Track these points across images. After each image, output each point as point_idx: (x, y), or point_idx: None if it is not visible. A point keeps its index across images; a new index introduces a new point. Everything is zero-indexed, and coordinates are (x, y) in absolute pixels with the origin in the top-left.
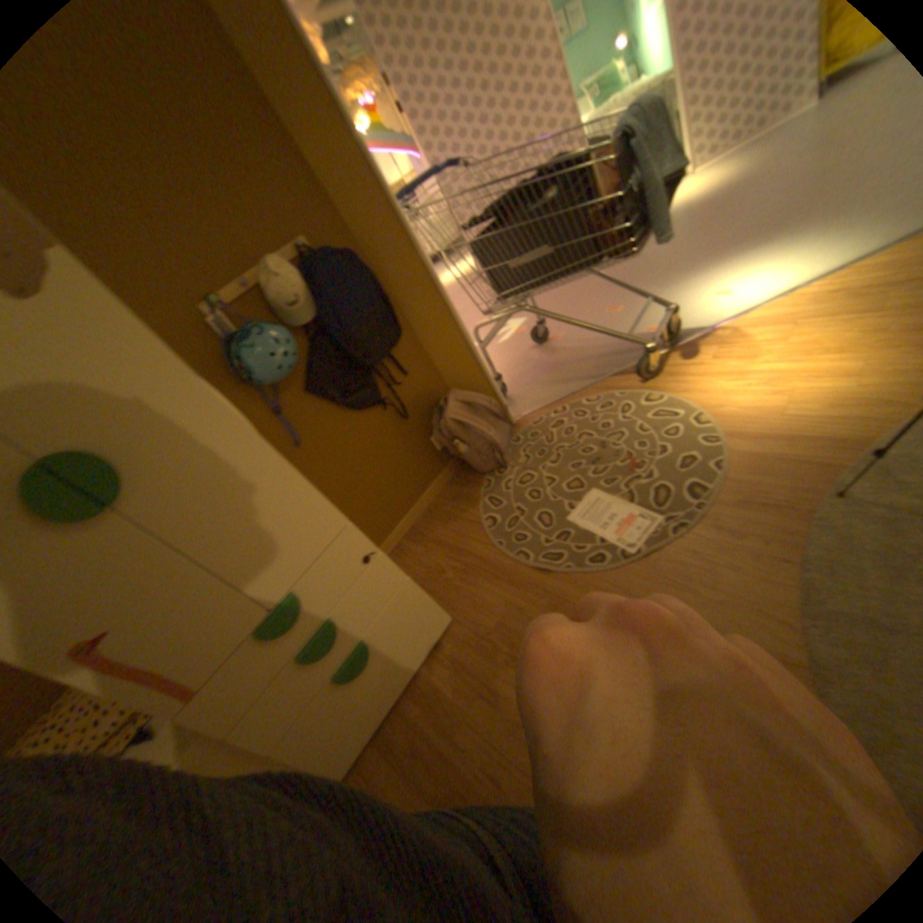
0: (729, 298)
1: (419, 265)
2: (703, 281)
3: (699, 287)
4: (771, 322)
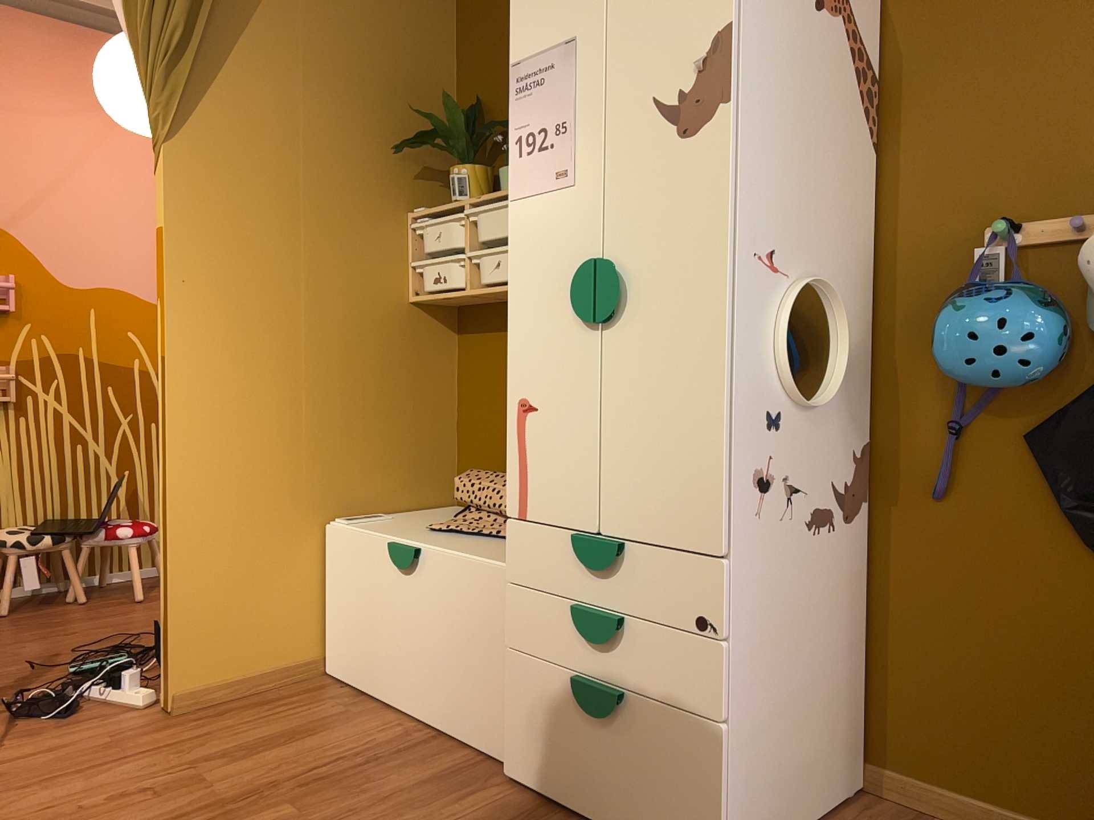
0: None
1: None
2: None
3: None
4: None
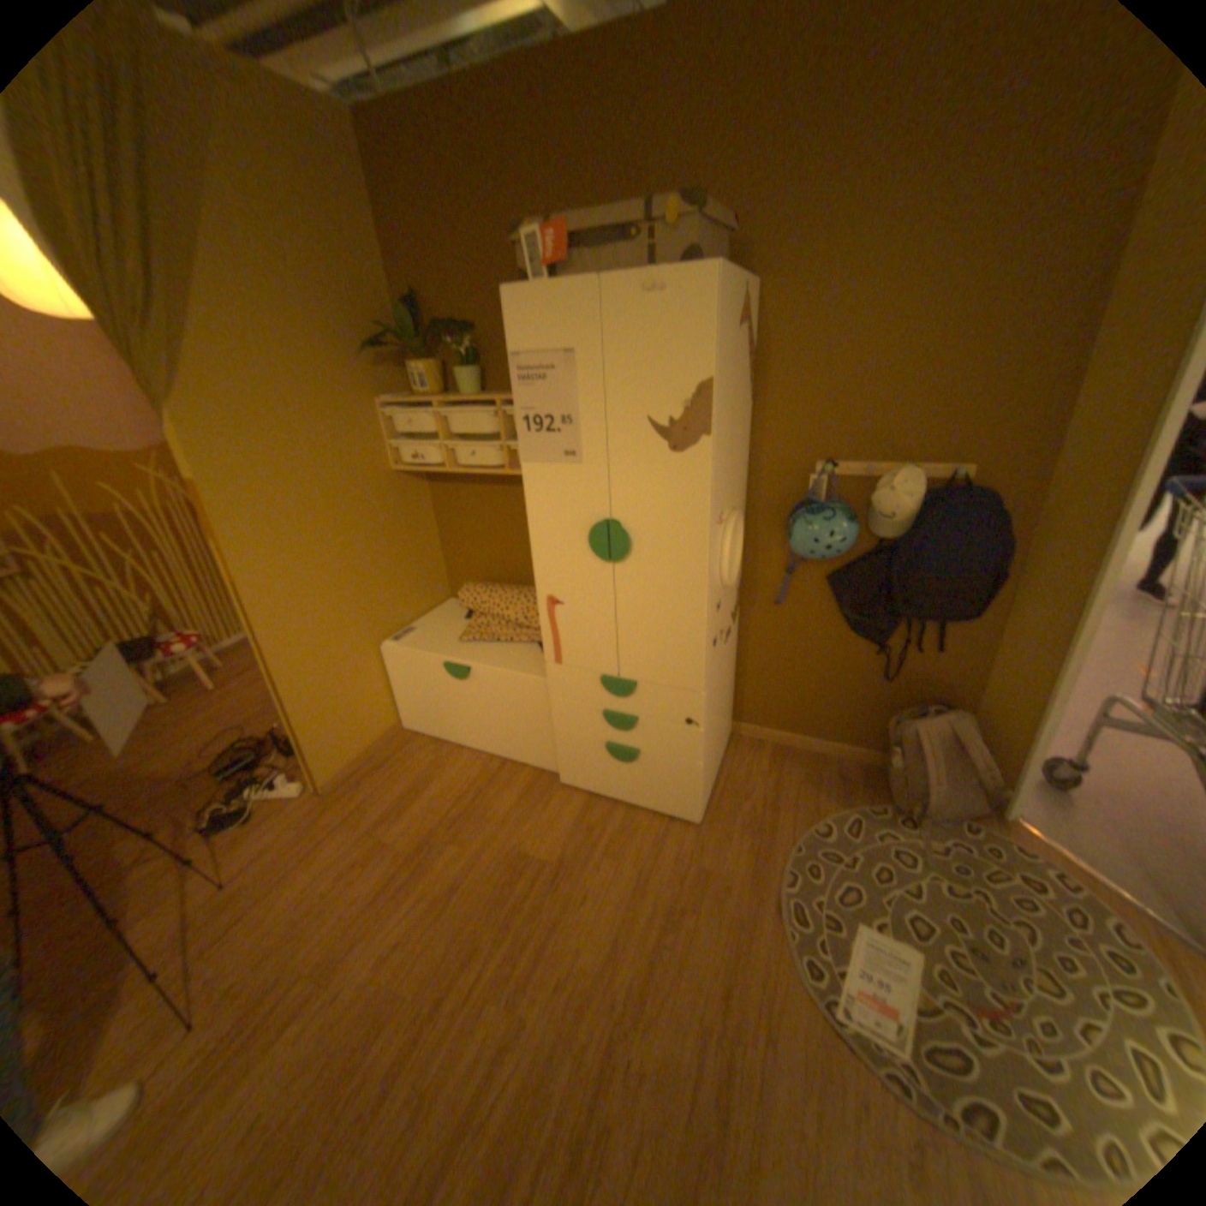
0: None
1: (1082, 584)
2: None
3: None
4: None
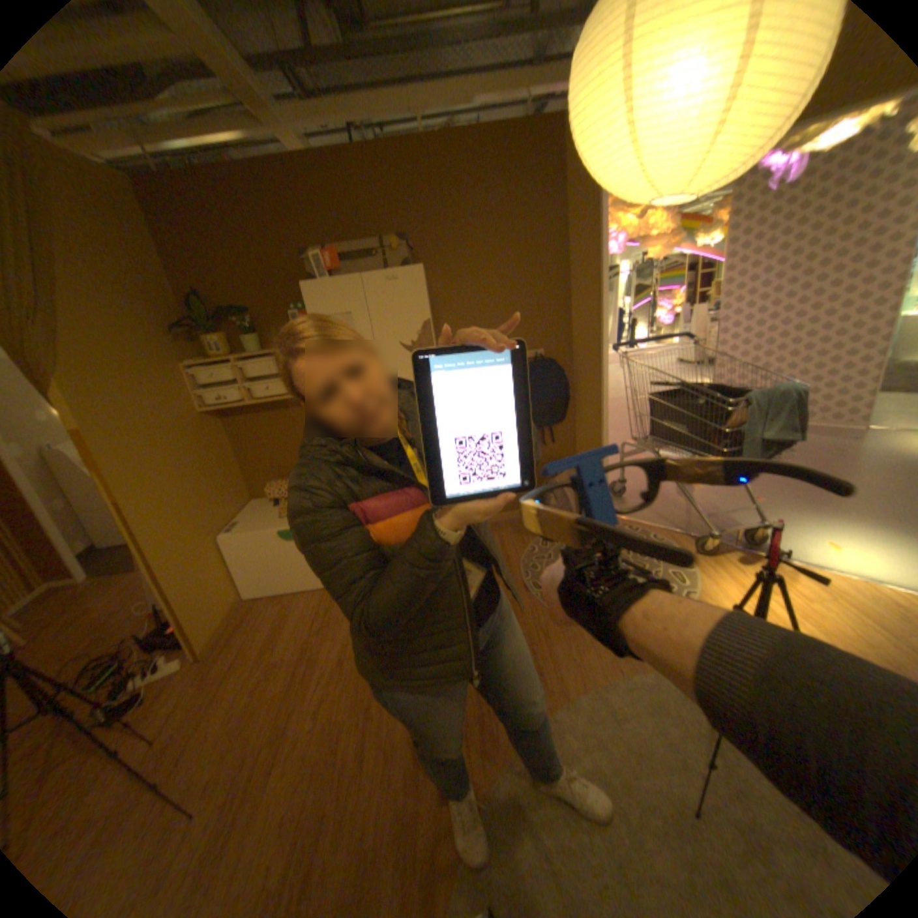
0: (828, 553)
1: (596, 393)
2: (836, 529)
3: (826, 531)
4: (820, 587)
